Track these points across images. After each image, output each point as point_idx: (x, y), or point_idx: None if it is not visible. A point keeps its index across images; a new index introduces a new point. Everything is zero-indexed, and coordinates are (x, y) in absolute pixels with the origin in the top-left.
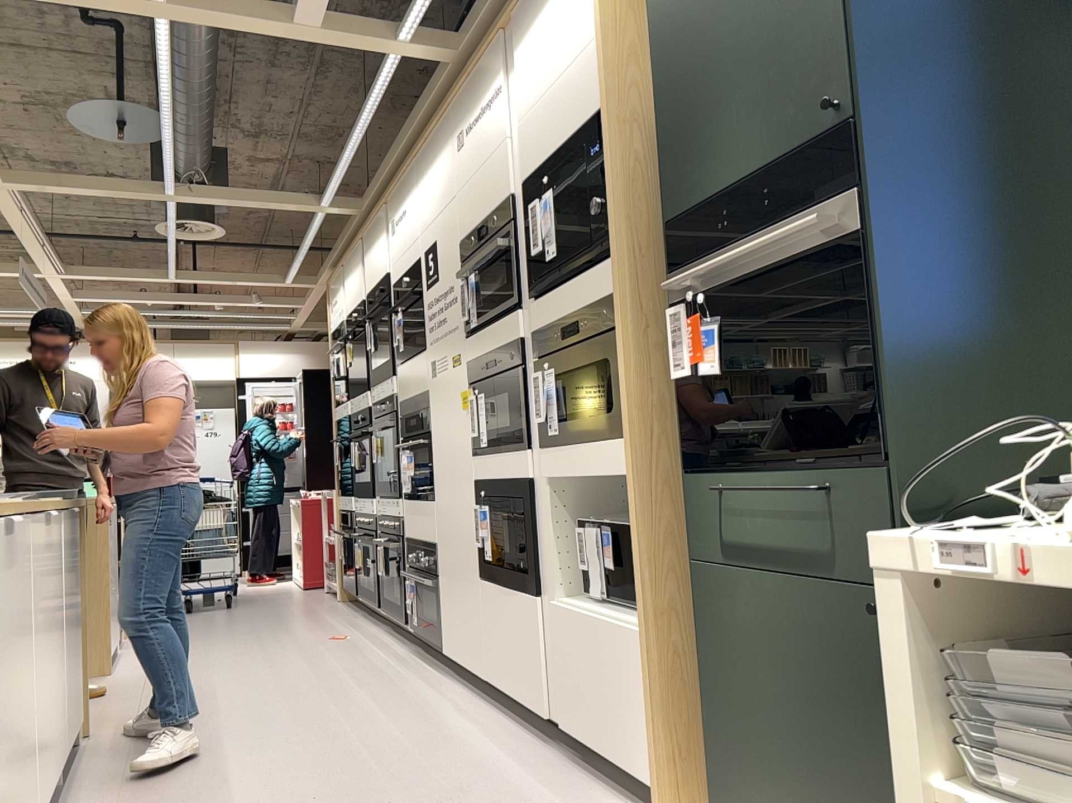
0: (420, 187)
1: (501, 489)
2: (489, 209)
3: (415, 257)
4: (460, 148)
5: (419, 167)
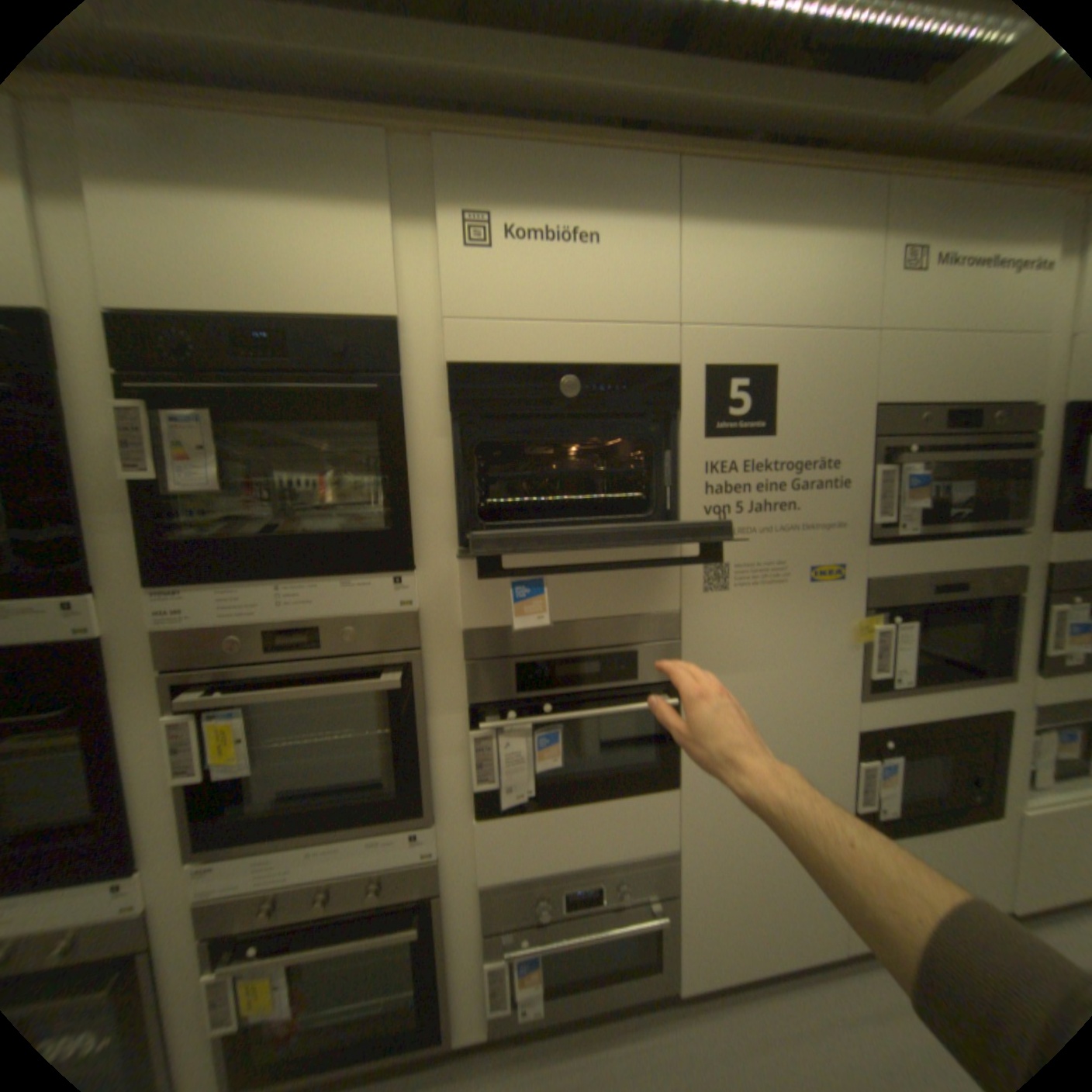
0: (709, 235)
1: (945, 732)
2: (984, 396)
3: (650, 358)
4: (911, 266)
5: (709, 192)
